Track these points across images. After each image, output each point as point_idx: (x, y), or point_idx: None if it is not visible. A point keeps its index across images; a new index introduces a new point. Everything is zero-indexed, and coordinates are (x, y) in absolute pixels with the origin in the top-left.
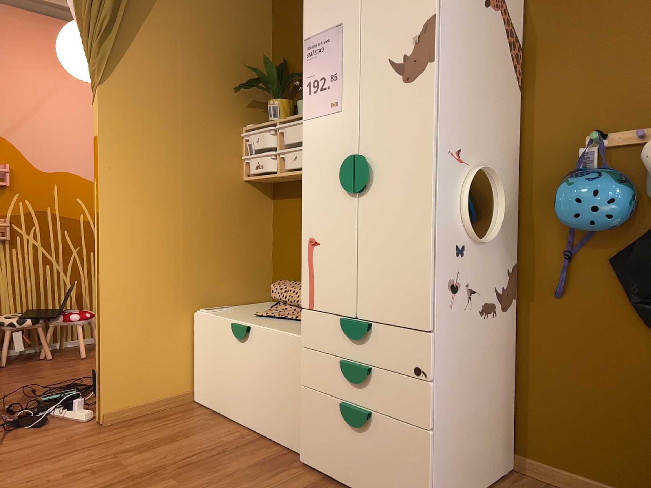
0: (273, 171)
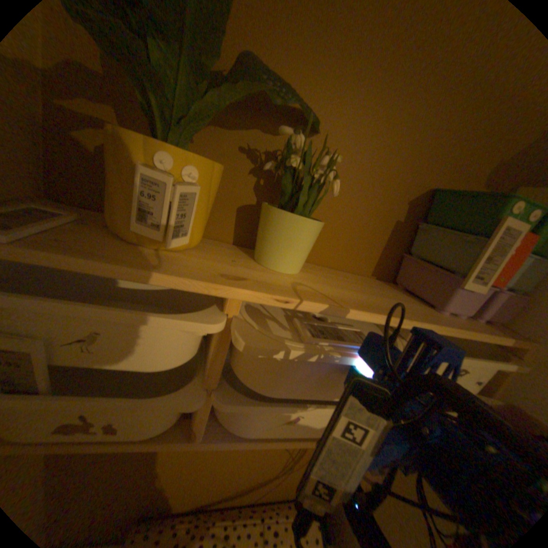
0: (170, 423)
